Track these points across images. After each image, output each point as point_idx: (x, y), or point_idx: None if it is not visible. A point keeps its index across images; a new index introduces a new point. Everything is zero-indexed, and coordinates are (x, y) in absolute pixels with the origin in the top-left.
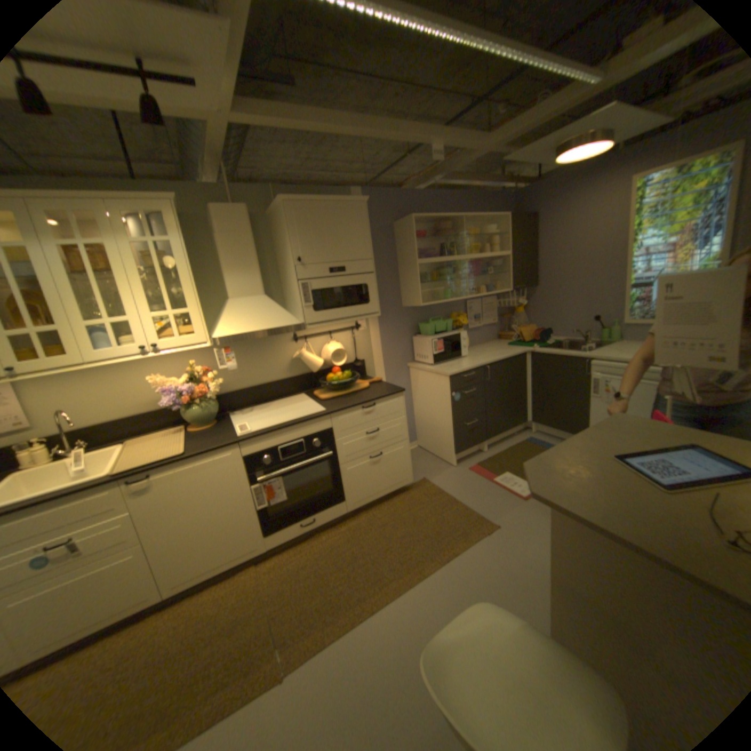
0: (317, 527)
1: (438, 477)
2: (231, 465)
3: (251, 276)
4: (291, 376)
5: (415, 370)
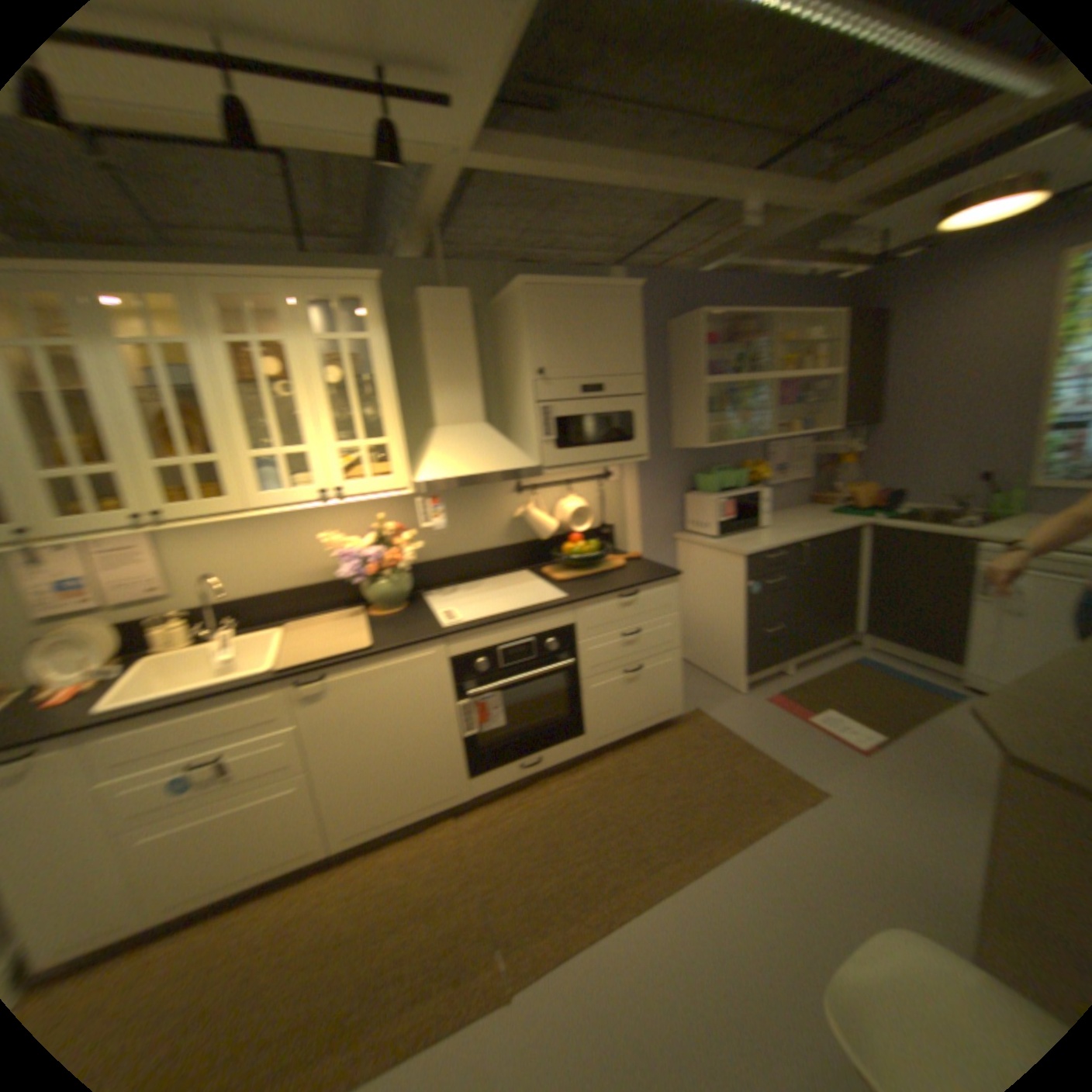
0: (541, 771)
1: (718, 709)
2: (430, 670)
3: (466, 395)
4: (507, 545)
5: (685, 544)
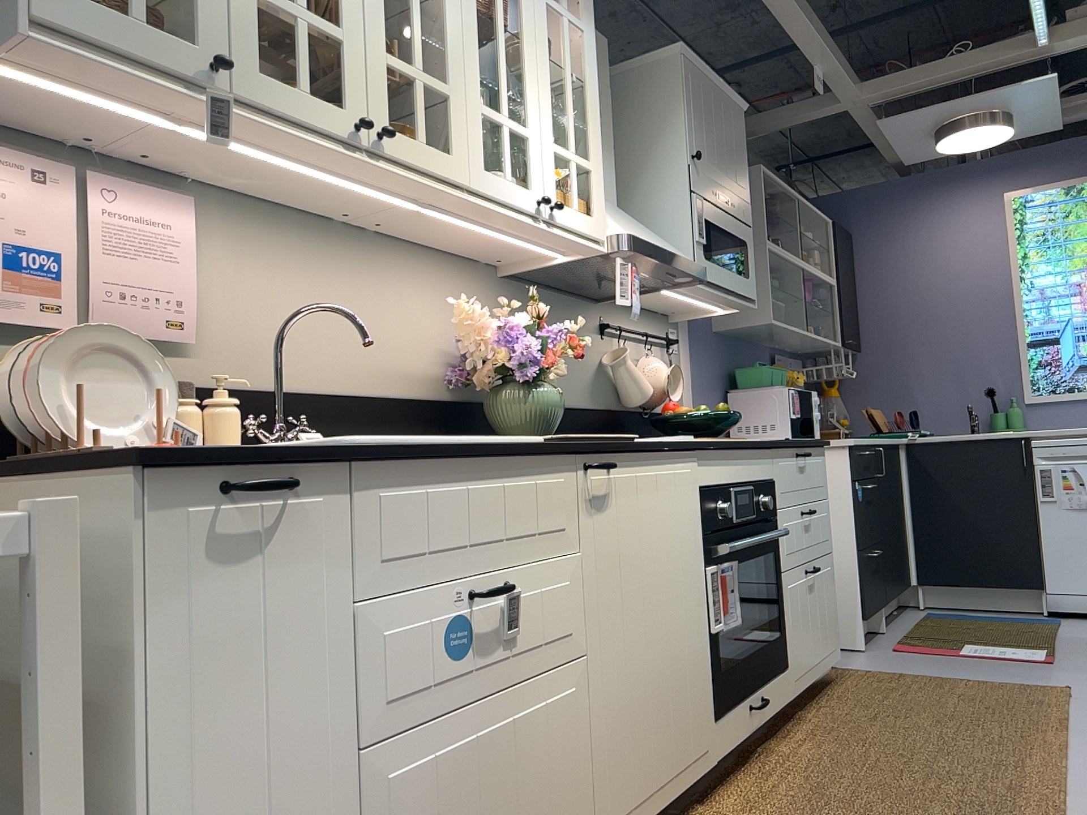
0: (764, 721)
1: (857, 663)
2: (691, 498)
3: (609, 164)
4: (597, 407)
5: None
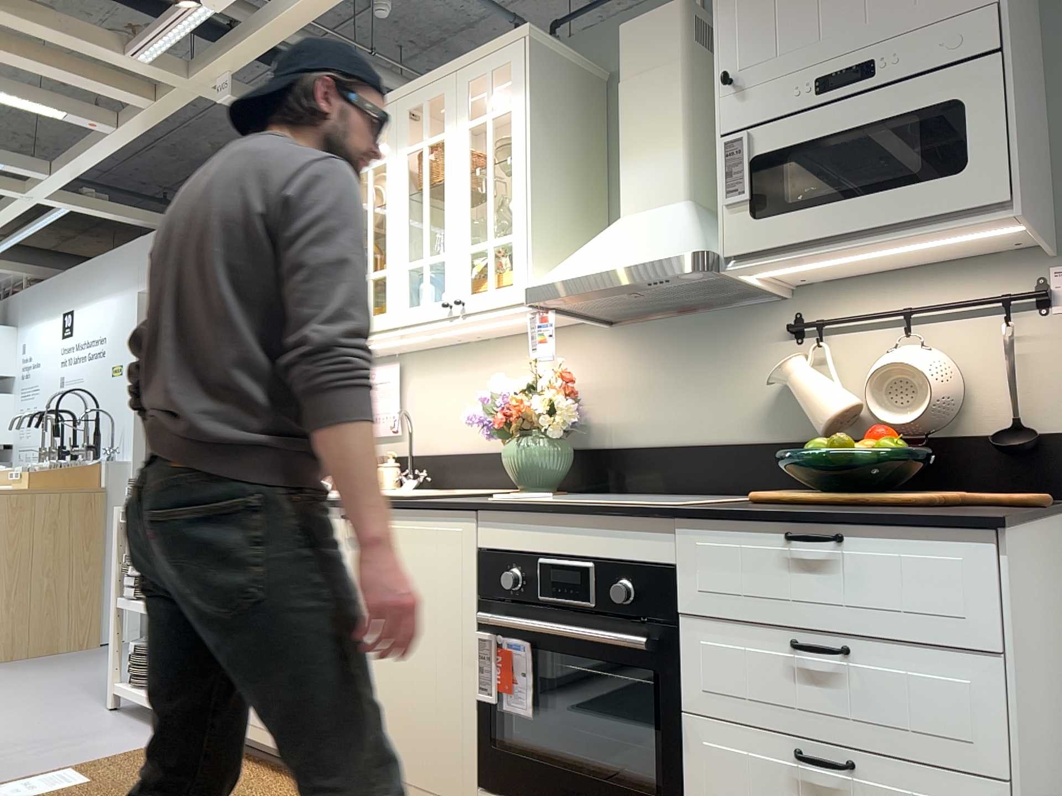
0: None
1: None
2: (456, 557)
3: (665, 159)
4: (768, 440)
5: None
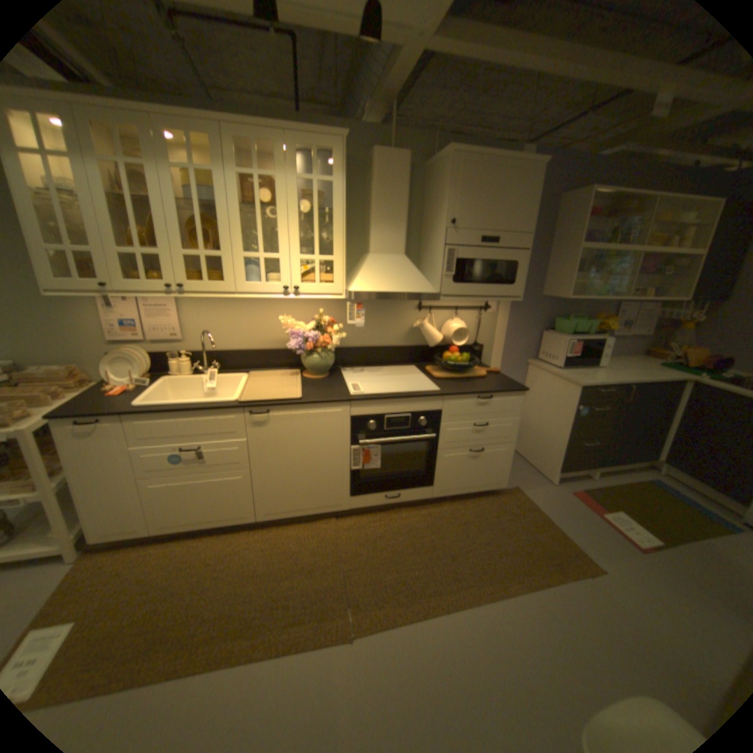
0: (400, 502)
1: (535, 492)
2: (339, 421)
3: (398, 232)
4: (406, 345)
5: (537, 369)
